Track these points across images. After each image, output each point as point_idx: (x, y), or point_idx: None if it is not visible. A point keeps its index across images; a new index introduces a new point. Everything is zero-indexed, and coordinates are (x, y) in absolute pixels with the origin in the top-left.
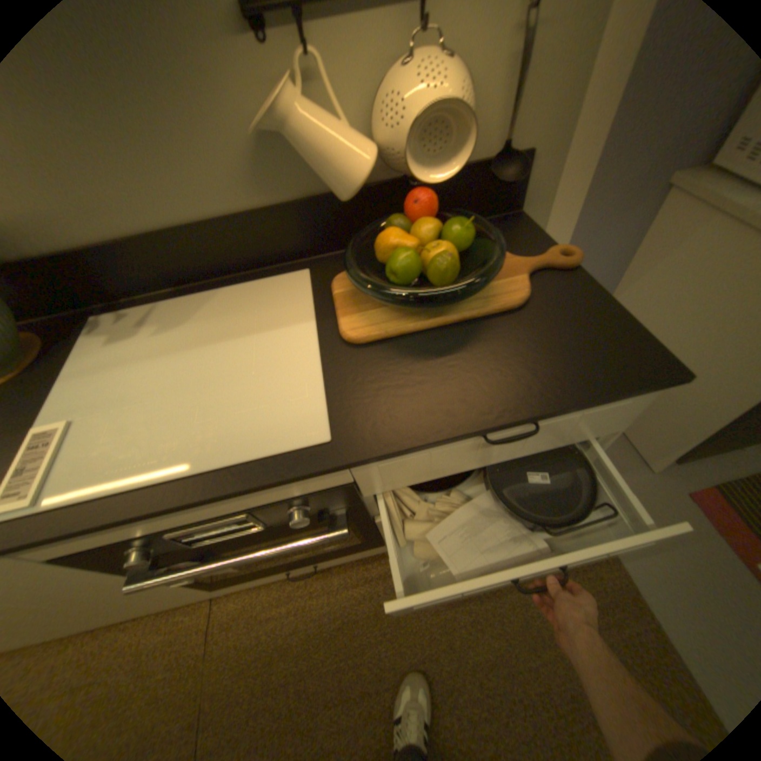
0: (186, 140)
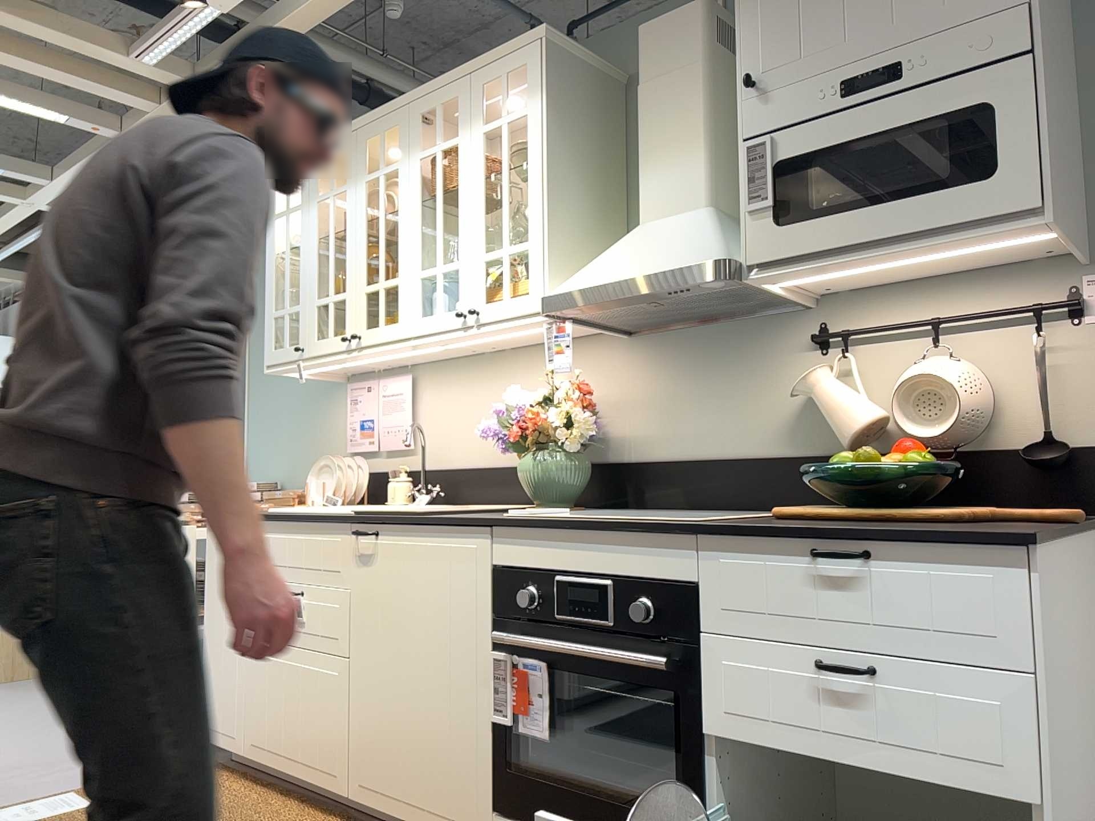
0: (755, 403)
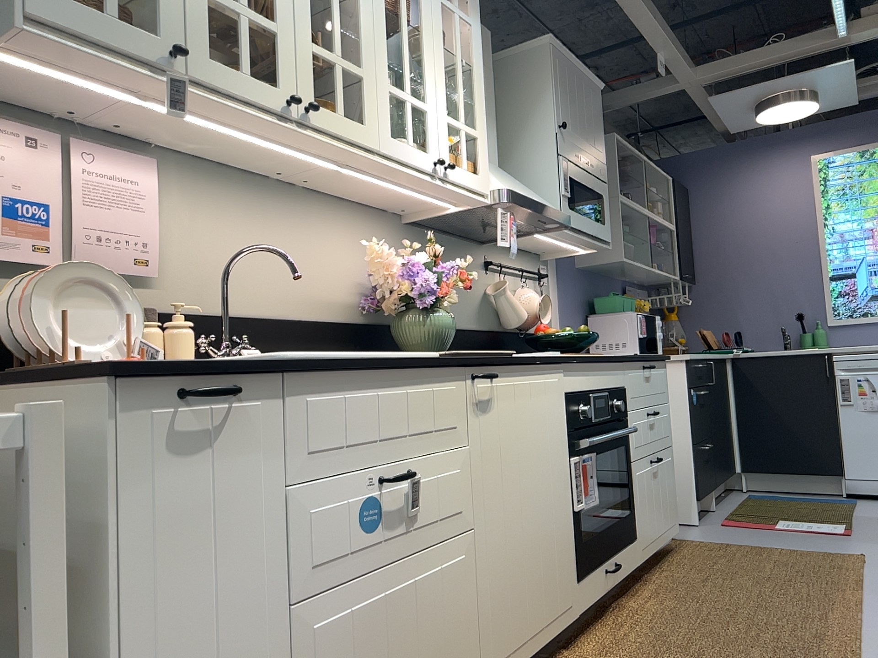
0: (467, 294)
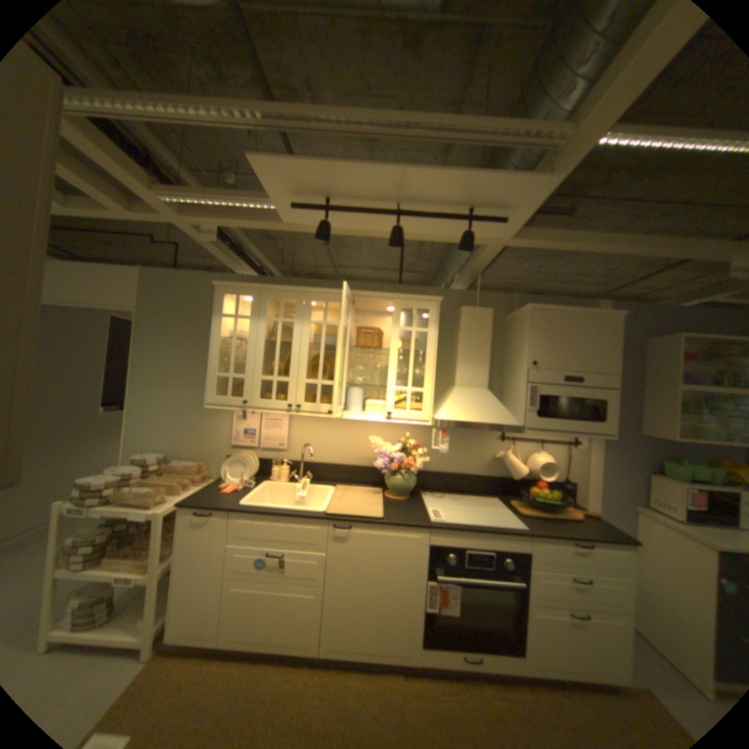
0: (476, 455)
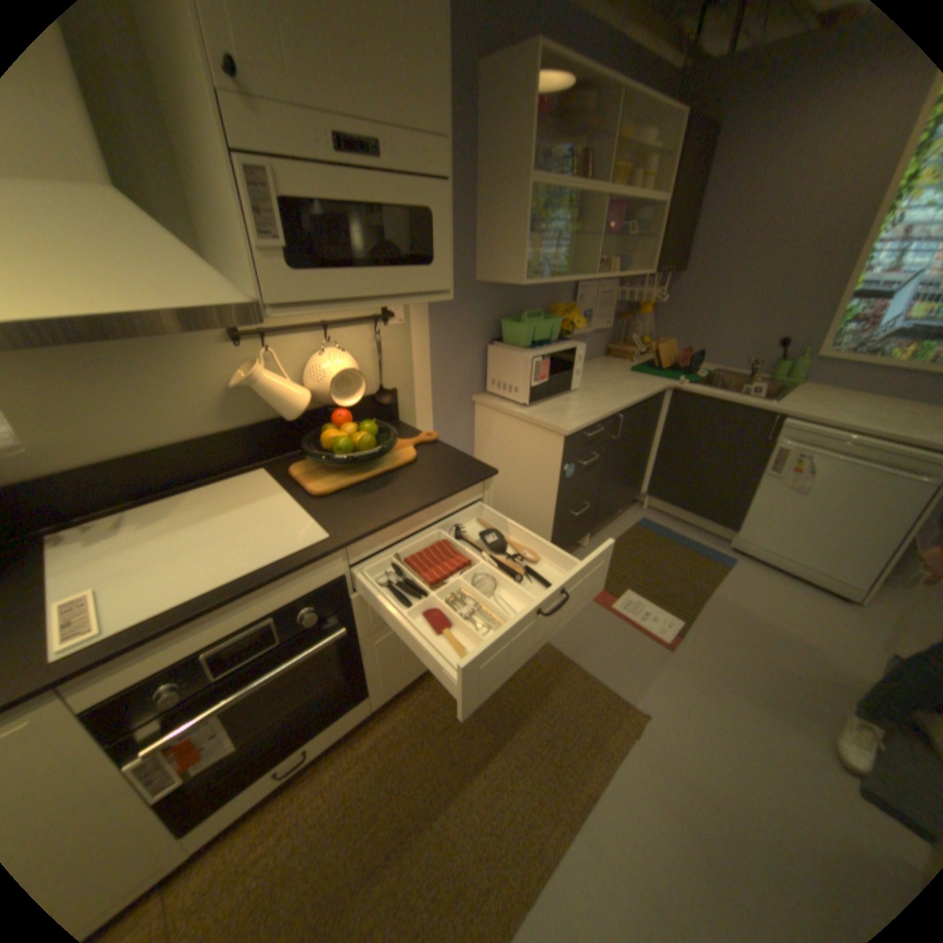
0: (178, 392)
